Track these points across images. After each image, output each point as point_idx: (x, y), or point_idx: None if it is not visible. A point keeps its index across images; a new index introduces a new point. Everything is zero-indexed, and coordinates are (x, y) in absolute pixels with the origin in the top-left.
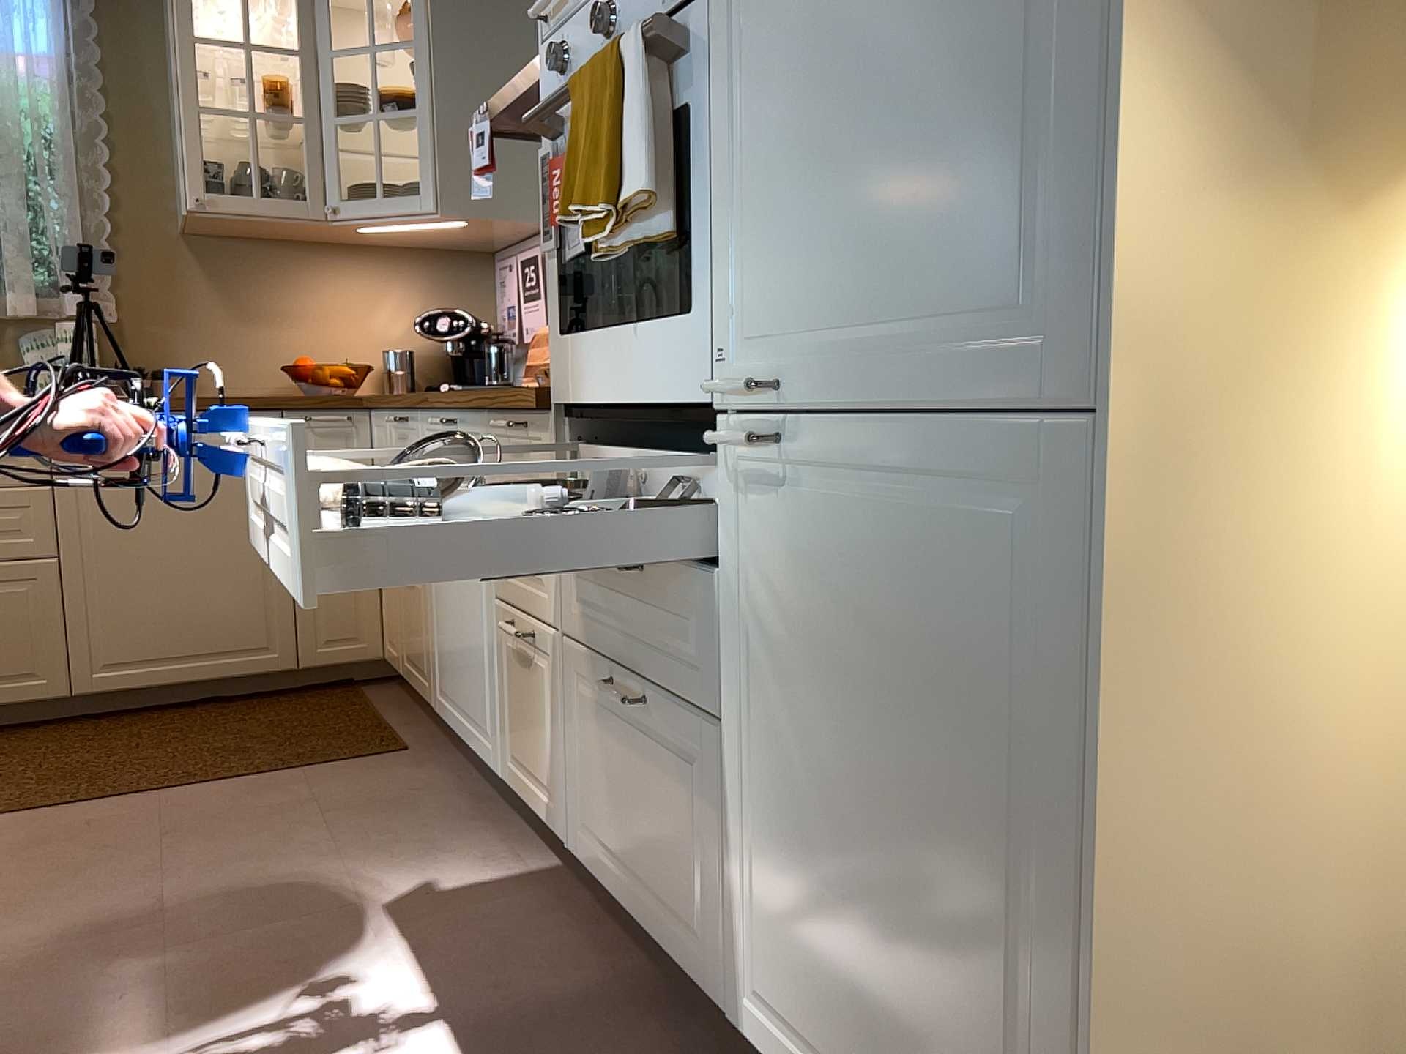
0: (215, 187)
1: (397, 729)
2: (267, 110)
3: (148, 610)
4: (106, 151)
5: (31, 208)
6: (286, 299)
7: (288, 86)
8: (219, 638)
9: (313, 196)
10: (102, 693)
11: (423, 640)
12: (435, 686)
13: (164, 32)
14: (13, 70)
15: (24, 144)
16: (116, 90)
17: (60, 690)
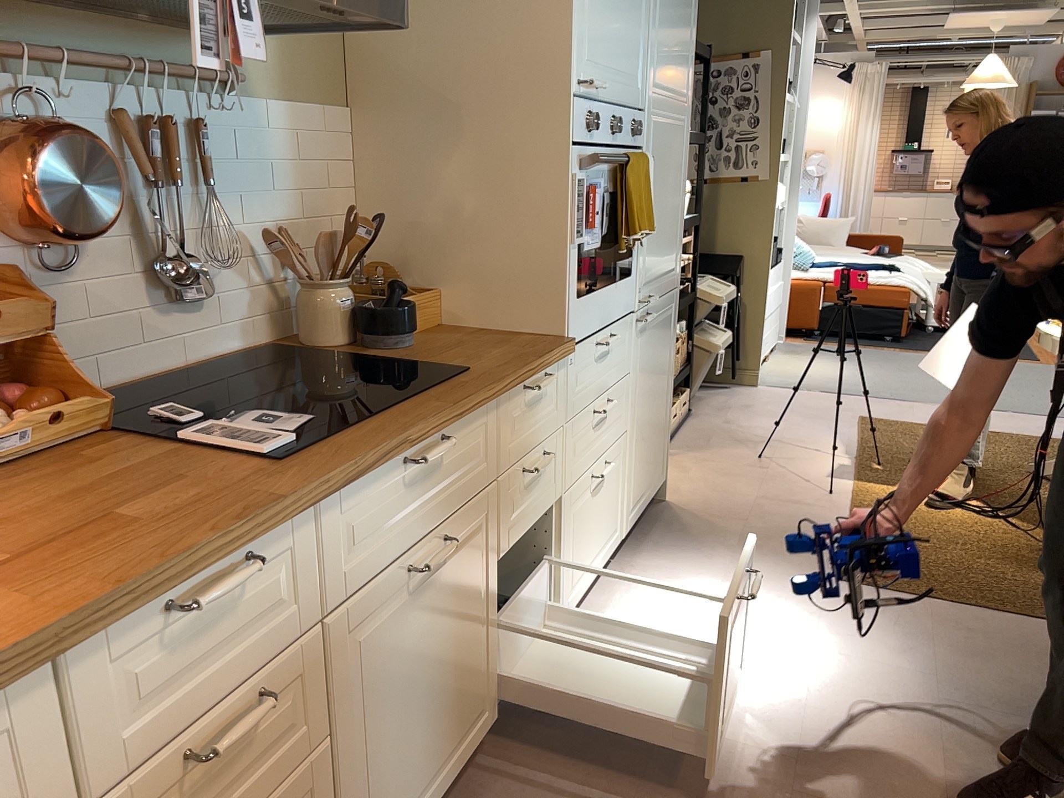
0: None
1: None
2: None
3: None
4: None
5: None
6: None
7: None
8: None
9: None
10: None
11: None
12: None
13: None
14: None
15: None
16: None
17: None
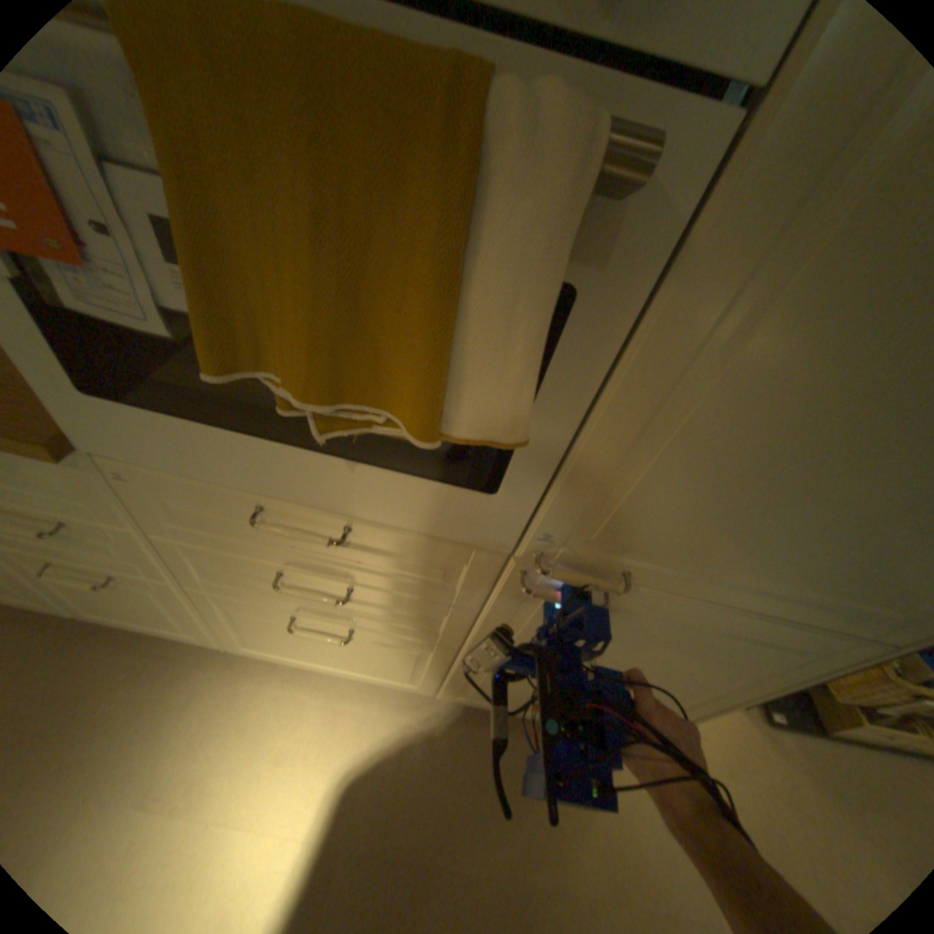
0: None
1: None
2: None
3: None
4: None
5: None
6: None
7: None
8: None
9: None
10: None
11: None
12: None
13: None
14: None
15: None
16: None
17: None
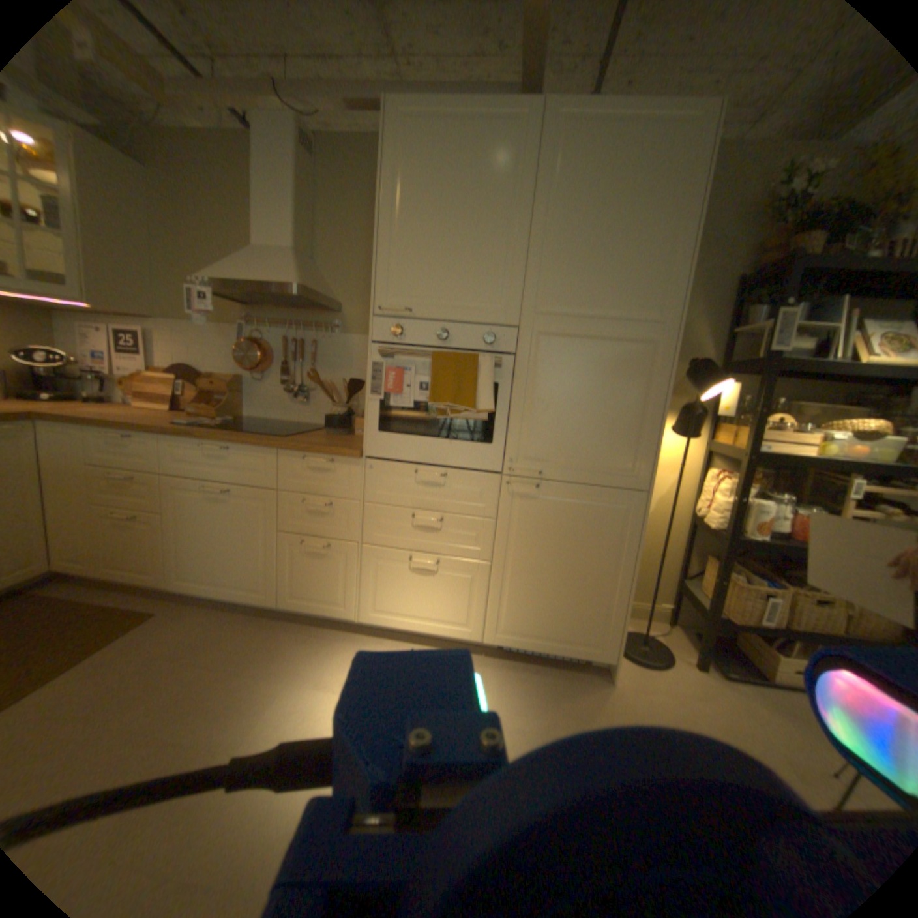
0: None
1: (116, 608)
2: None
3: None
4: None
5: None
6: None
7: None
8: None
9: None
10: None
11: (146, 556)
12: (168, 578)
13: None
14: None
15: None
16: None
17: None
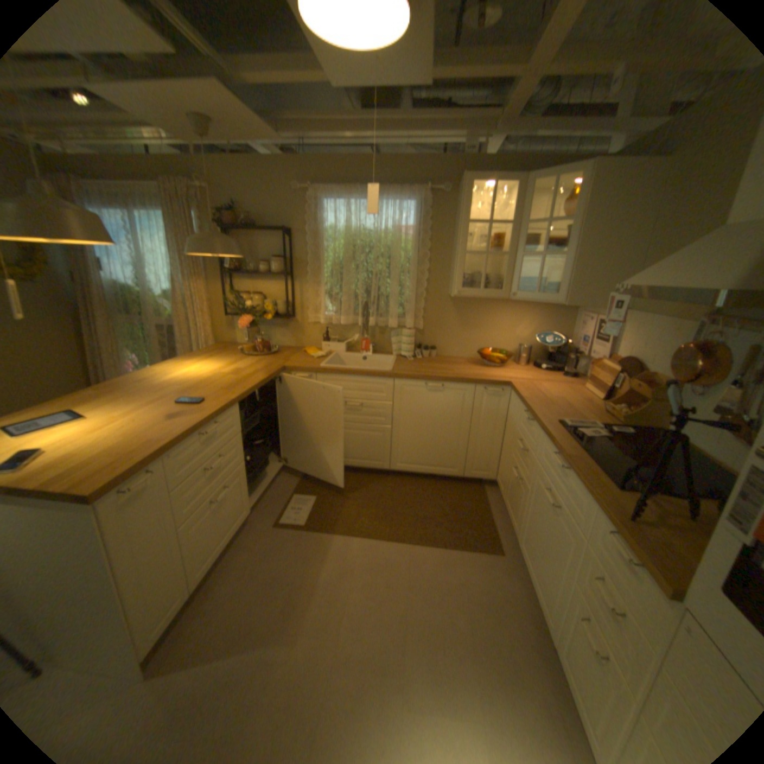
0: (466, 284)
1: (500, 531)
2: (492, 248)
3: (417, 448)
4: (427, 264)
5: (399, 286)
6: (483, 320)
7: (503, 234)
8: (438, 461)
9: (504, 284)
10: (398, 470)
11: (520, 512)
12: (522, 540)
13: (456, 210)
14: (400, 235)
15: (401, 262)
16: (434, 237)
17: (386, 467)
